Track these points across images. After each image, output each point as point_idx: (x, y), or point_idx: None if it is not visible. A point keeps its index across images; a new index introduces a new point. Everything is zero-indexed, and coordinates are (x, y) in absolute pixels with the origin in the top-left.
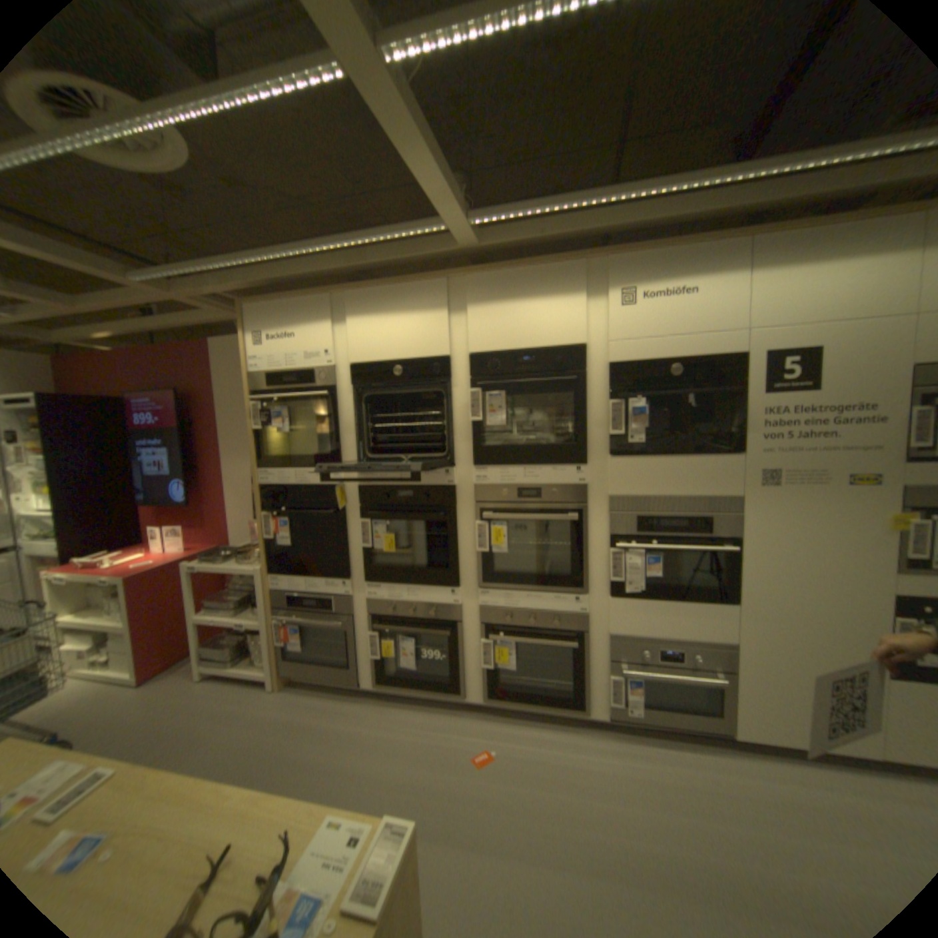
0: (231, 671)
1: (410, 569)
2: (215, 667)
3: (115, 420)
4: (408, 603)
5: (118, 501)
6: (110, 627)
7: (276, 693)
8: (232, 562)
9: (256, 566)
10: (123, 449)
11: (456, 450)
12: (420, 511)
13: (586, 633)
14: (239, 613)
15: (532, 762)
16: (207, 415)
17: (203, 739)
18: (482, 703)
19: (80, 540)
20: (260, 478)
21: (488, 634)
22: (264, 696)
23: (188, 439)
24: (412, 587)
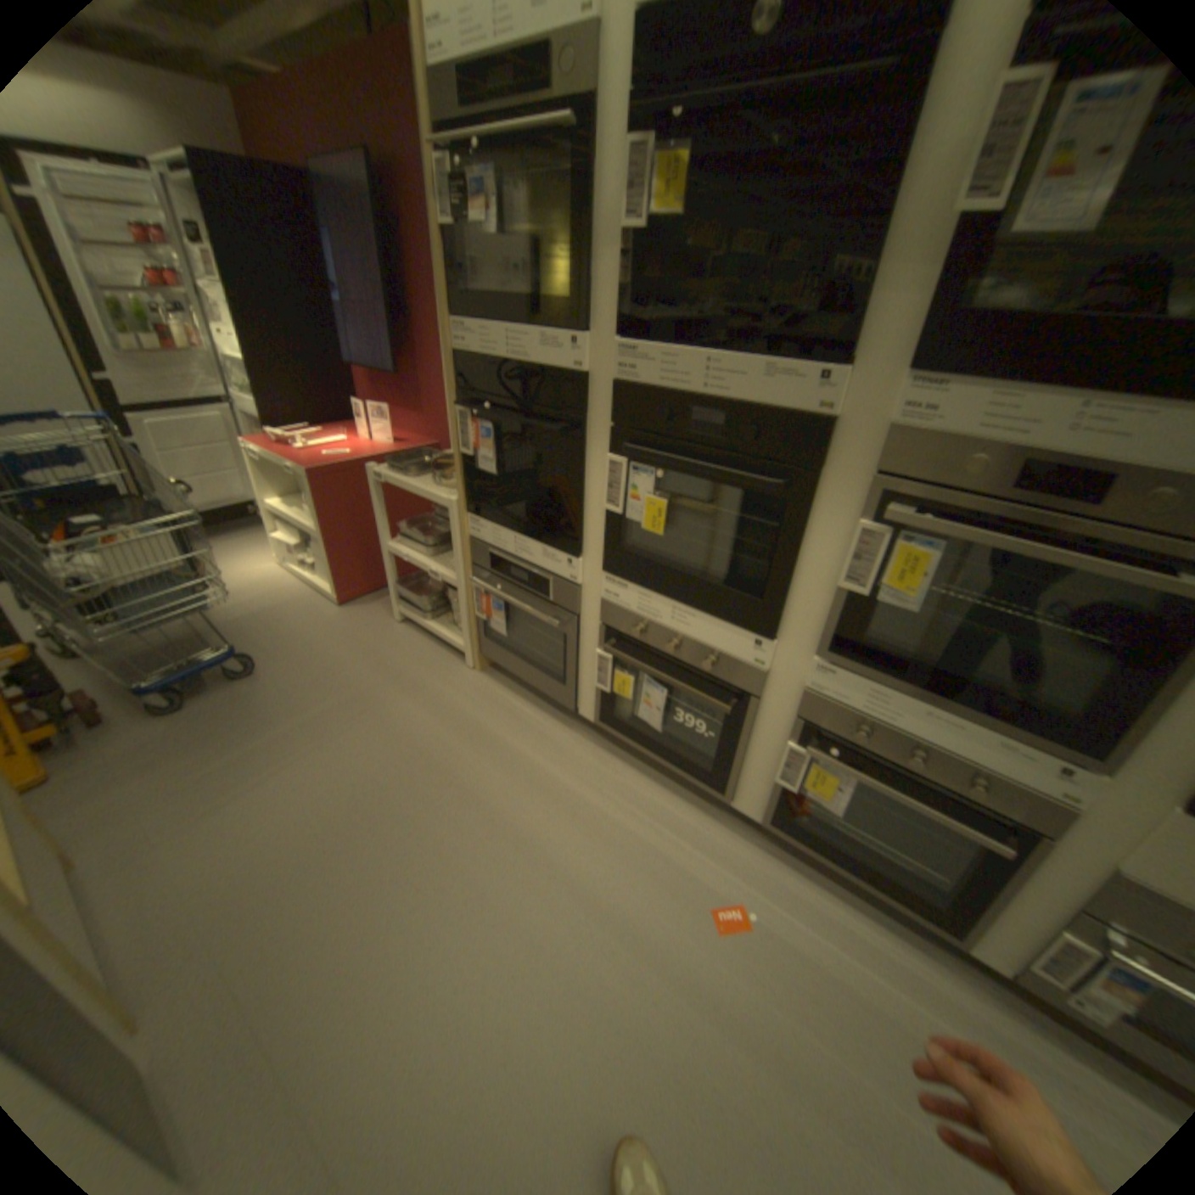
0: (433, 621)
1: (686, 572)
2: (417, 608)
3: (306, 211)
4: (671, 628)
5: (325, 351)
6: (309, 524)
7: (478, 669)
8: (433, 475)
9: (457, 489)
10: (322, 265)
11: (870, 312)
12: (732, 460)
13: (1052, 836)
14: (444, 550)
15: (821, 963)
16: (416, 206)
17: (382, 702)
18: (761, 820)
19: (282, 400)
20: (453, 334)
21: (809, 737)
22: (465, 668)
23: (392, 252)
24: (682, 605)
